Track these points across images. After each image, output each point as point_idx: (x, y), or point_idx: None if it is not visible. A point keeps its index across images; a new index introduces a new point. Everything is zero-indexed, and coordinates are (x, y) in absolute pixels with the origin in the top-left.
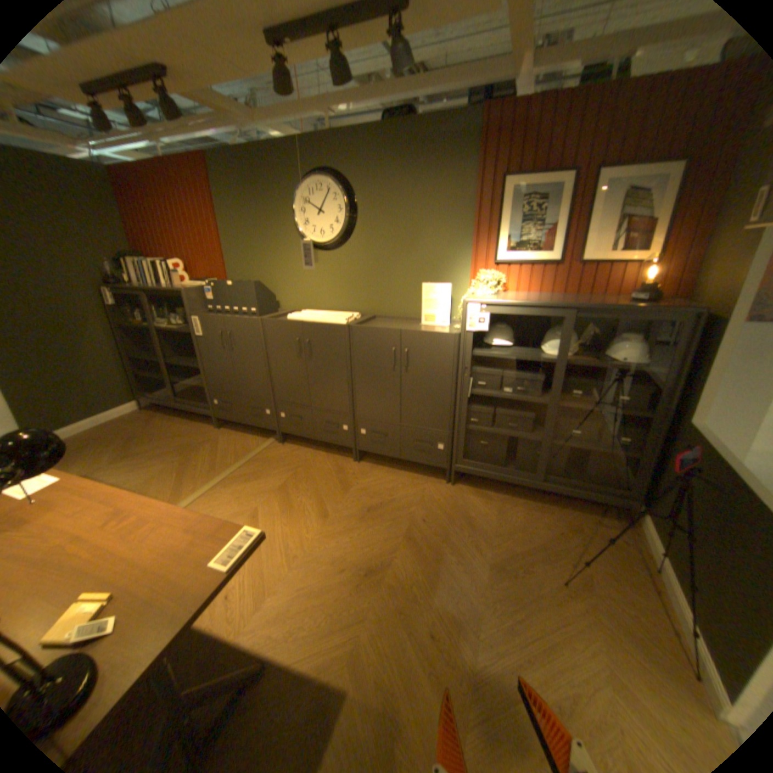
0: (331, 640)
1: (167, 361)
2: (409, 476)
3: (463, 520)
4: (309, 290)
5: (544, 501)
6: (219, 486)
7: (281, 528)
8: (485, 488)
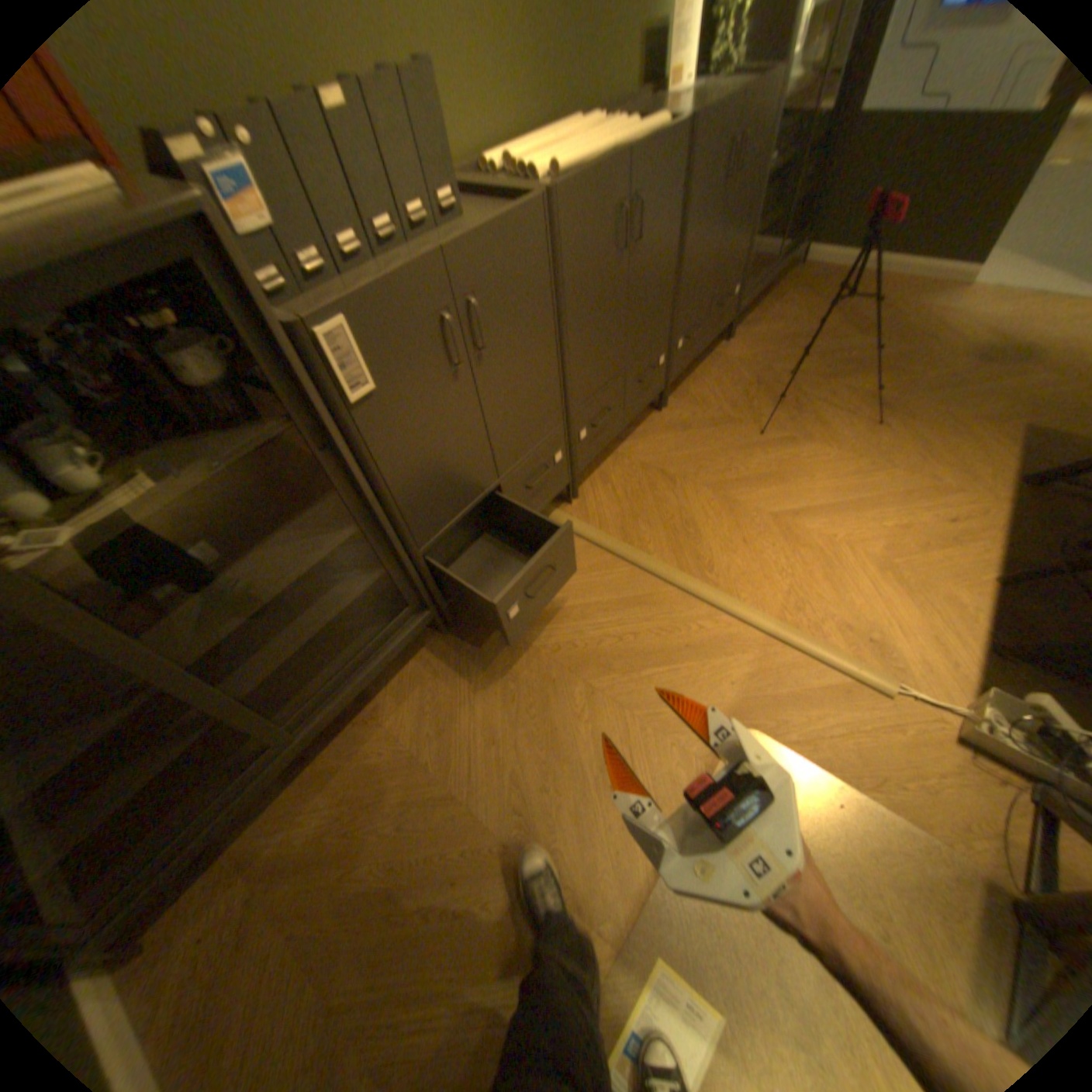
0: (977, 434)
1: (181, 659)
2: (706, 367)
3: (795, 341)
4: (452, 84)
5: (764, 293)
6: (703, 577)
7: (818, 482)
8: (738, 321)
